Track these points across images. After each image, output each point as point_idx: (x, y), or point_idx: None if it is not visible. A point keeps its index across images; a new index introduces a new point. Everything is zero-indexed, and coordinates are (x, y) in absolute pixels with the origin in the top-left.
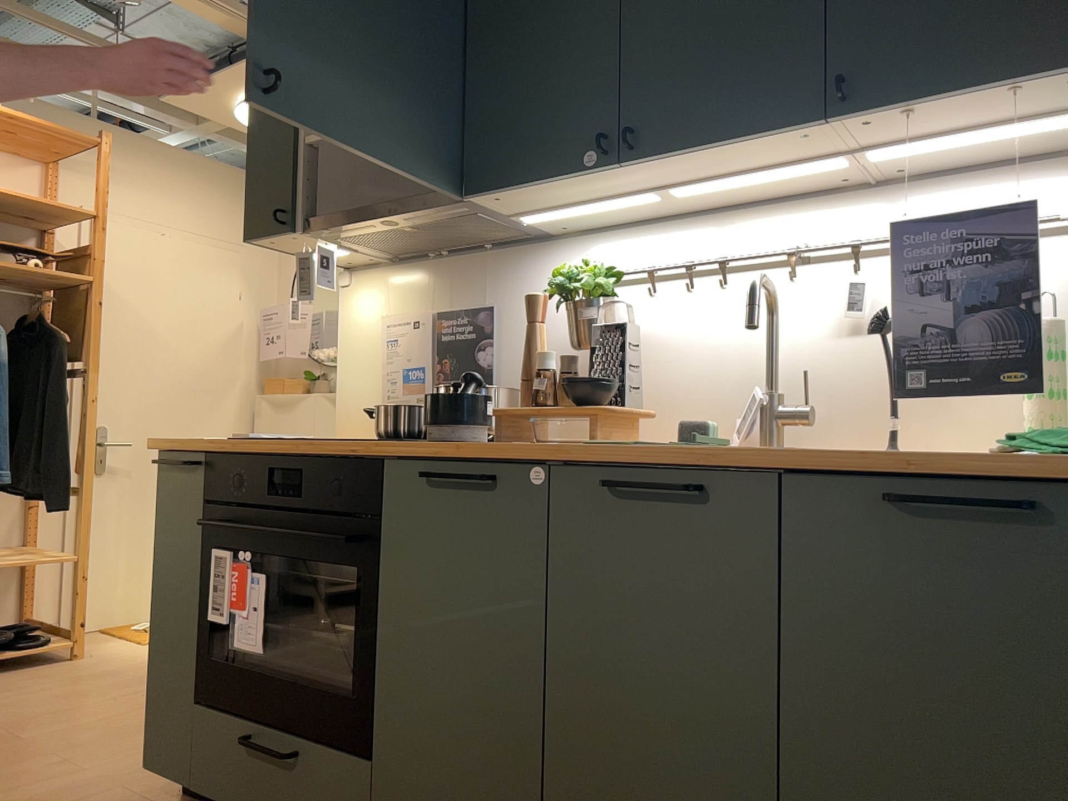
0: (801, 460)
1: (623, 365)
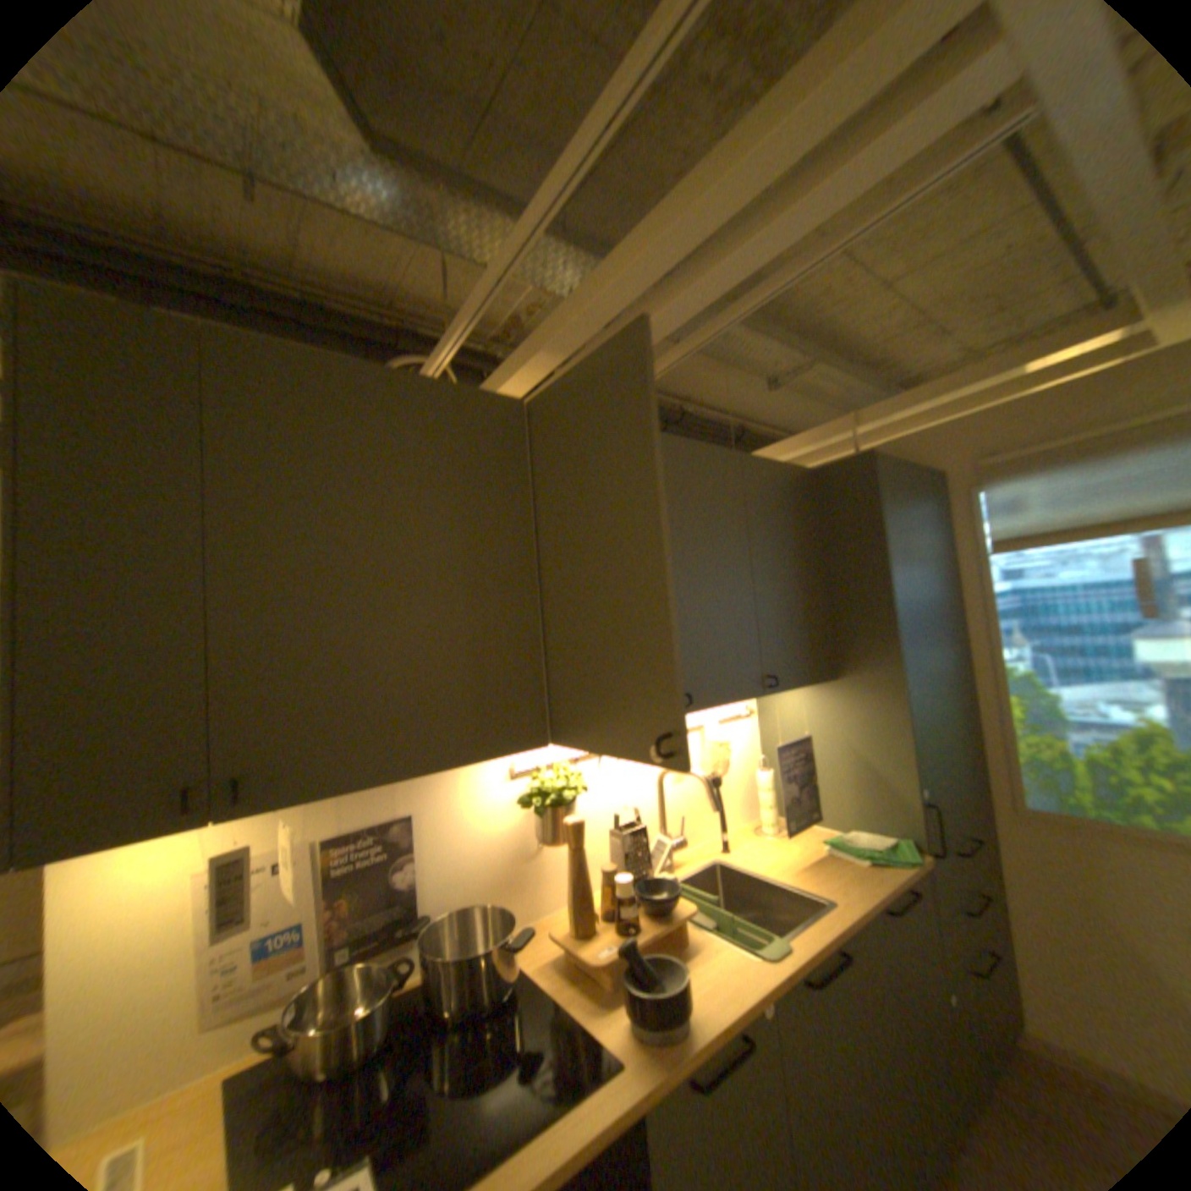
0: (874, 915)
1: (641, 859)
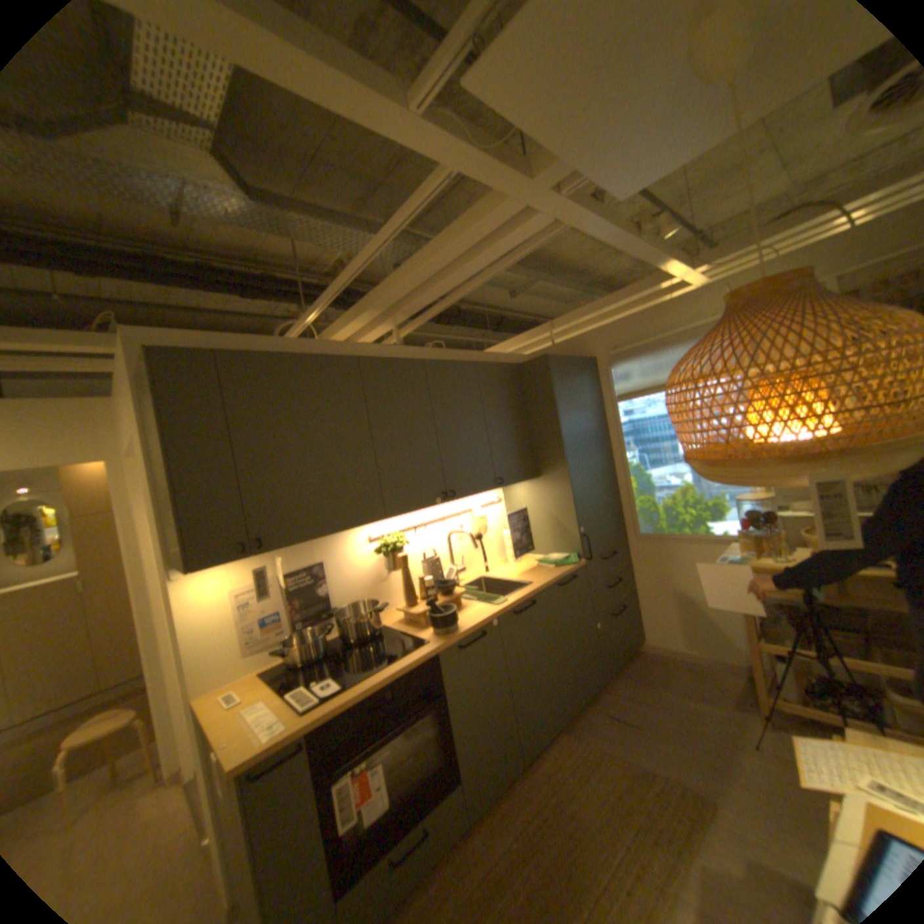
0: (548, 585)
1: (437, 573)
